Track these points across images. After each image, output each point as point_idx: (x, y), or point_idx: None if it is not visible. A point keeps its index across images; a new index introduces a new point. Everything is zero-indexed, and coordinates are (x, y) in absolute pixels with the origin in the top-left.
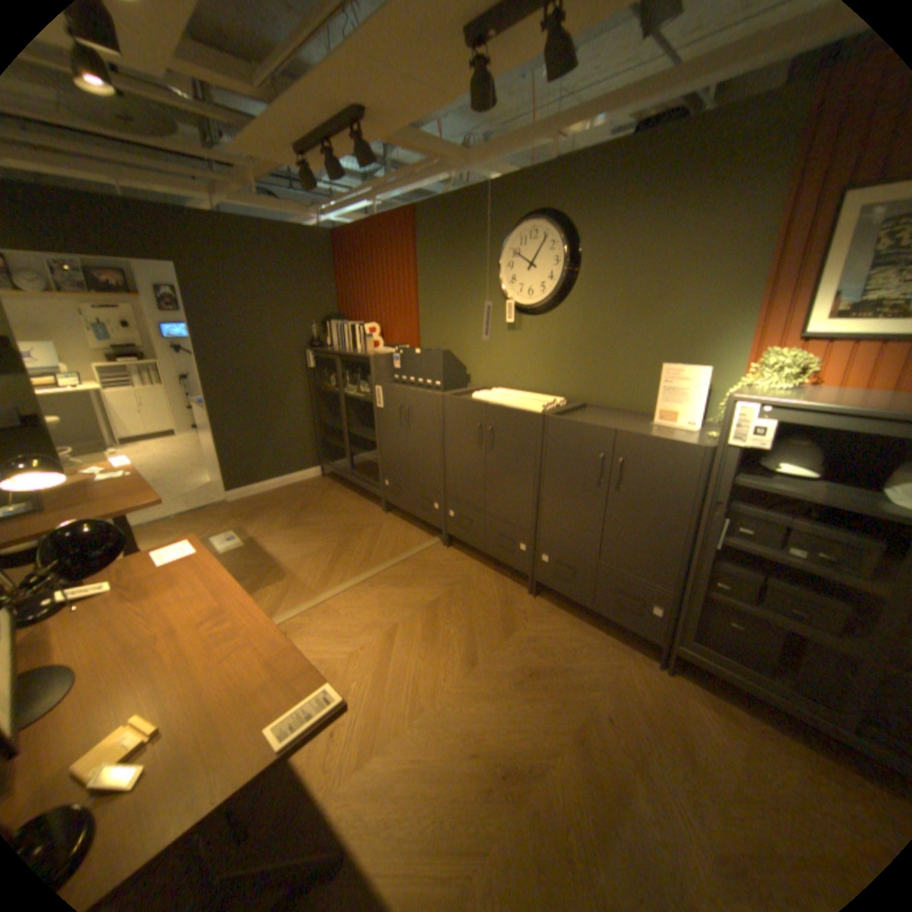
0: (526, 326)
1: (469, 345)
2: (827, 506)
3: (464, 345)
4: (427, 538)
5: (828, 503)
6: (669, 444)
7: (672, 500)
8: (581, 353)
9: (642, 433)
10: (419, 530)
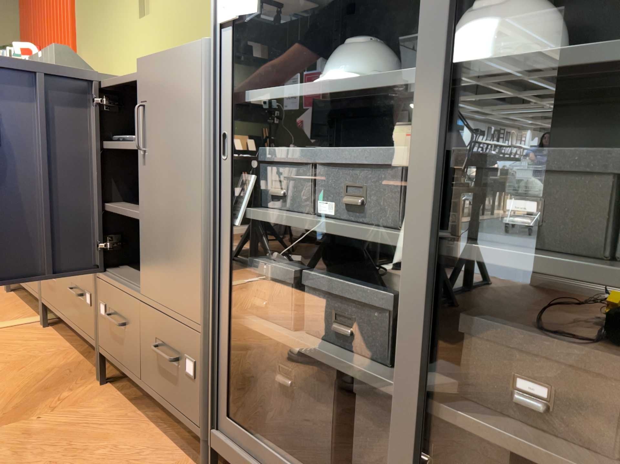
0: (152, 7)
1: (112, 53)
2: (336, 90)
3: (108, 53)
4: (29, 317)
5: (335, 84)
6: (174, 55)
7: (184, 151)
8: (196, 24)
9: (161, 56)
10: (30, 309)
